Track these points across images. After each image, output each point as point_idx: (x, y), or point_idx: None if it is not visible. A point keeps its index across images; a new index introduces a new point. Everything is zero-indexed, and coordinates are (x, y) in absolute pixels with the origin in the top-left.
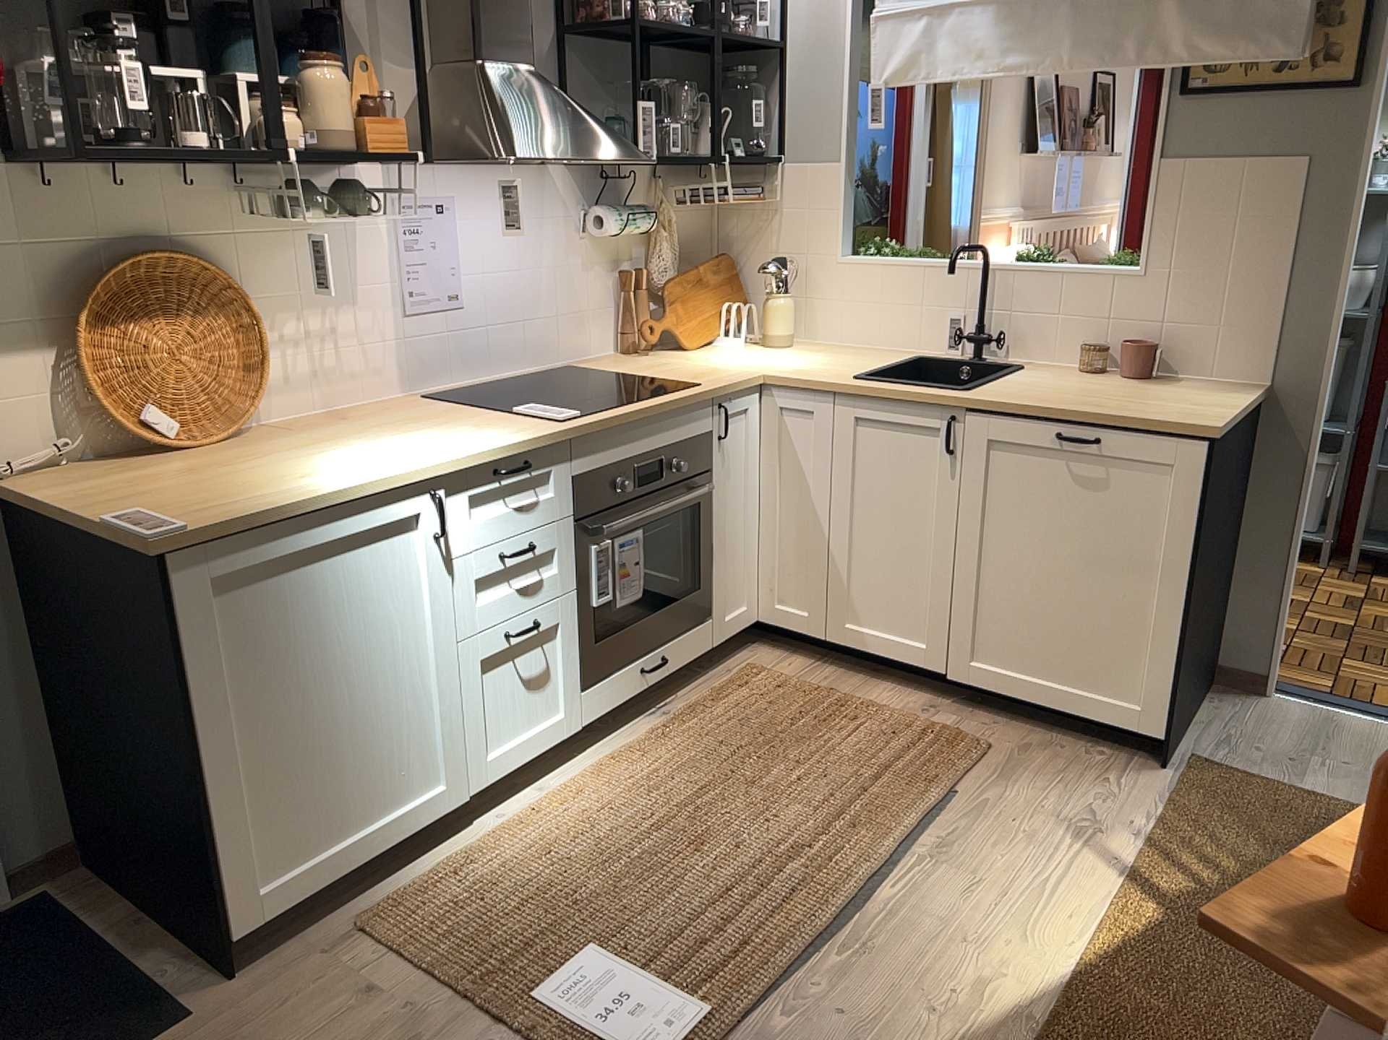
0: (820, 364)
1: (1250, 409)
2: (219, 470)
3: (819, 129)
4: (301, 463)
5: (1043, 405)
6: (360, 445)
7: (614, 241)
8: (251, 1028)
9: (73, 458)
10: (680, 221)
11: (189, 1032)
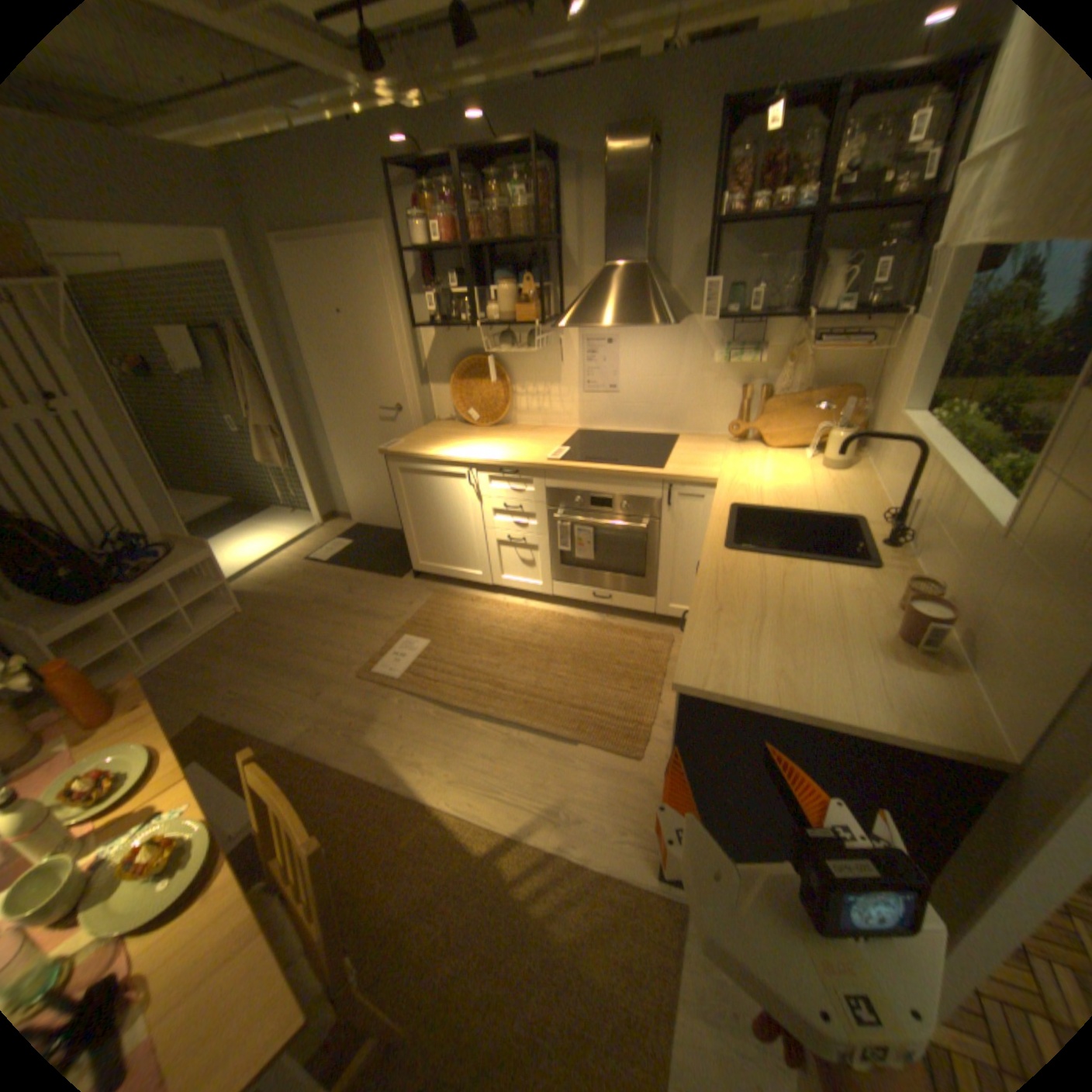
0: (774, 489)
1: (866, 741)
2: (454, 436)
3: (937, 285)
4: (463, 442)
5: (699, 586)
6: (492, 442)
7: (747, 366)
8: (396, 590)
9: (456, 419)
10: (830, 354)
11: (394, 581)
